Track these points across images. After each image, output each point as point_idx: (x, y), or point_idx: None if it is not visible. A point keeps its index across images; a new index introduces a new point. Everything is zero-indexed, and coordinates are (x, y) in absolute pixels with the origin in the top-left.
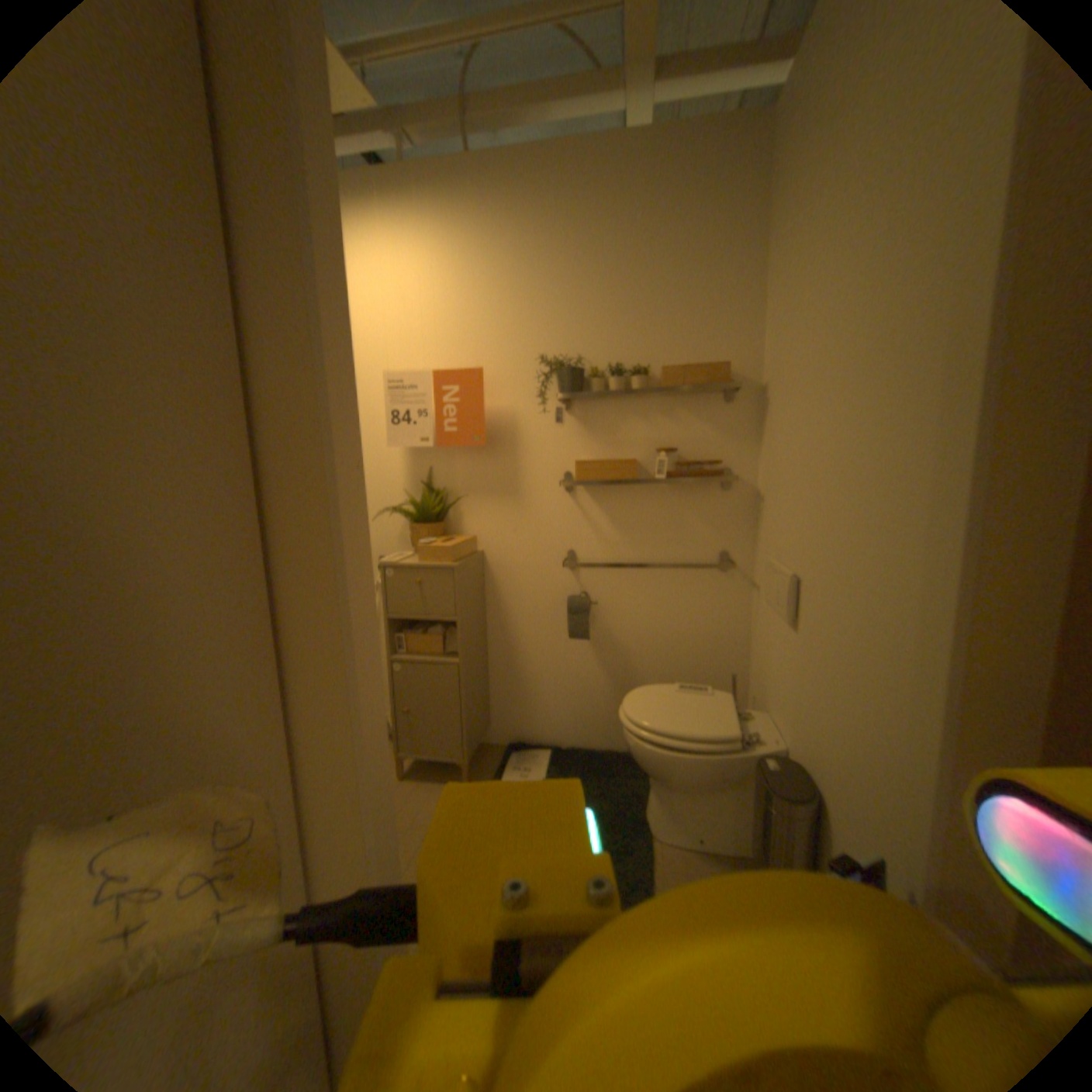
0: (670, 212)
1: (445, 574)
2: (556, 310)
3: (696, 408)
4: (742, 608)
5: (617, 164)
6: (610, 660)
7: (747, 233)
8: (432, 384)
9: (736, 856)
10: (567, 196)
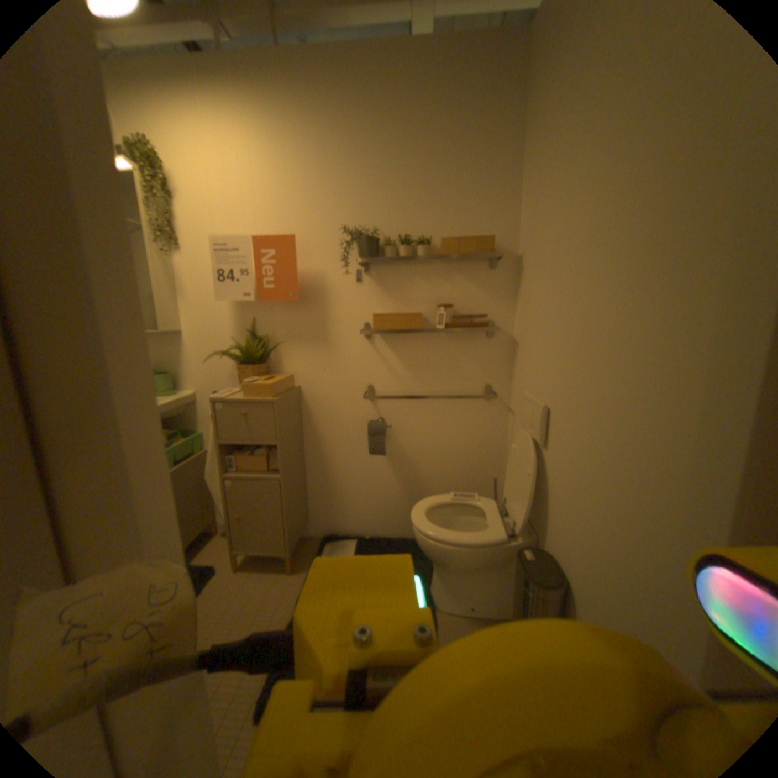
0: (448, 110)
1: (267, 407)
2: (356, 189)
3: (468, 272)
4: (501, 428)
5: (405, 66)
6: (402, 470)
7: (508, 131)
8: (253, 248)
9: (499, 620)
10: (364, 91)
